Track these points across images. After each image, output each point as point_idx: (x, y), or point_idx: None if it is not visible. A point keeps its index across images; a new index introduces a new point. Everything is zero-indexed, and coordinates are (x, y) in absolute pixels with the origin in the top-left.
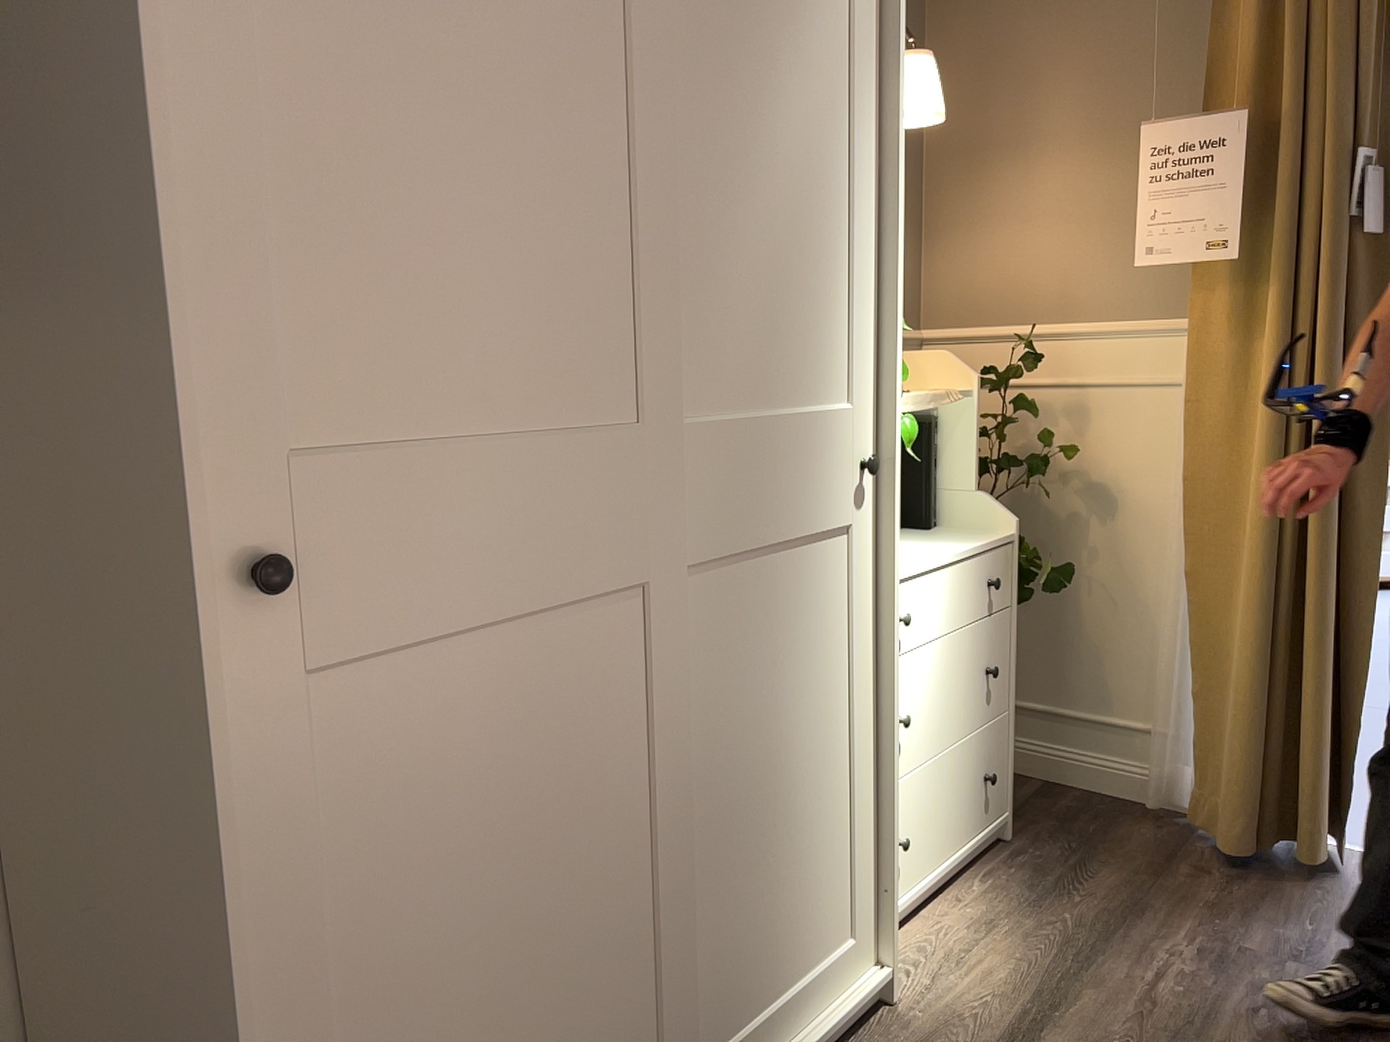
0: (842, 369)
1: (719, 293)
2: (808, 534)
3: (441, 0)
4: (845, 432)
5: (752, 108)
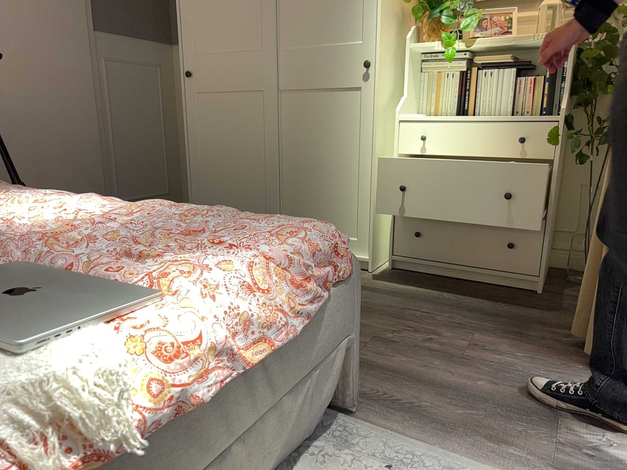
0: (358, 30)
1: (299, 13)
2: (336, 88)
3: None
4: (357, 53)
5: None
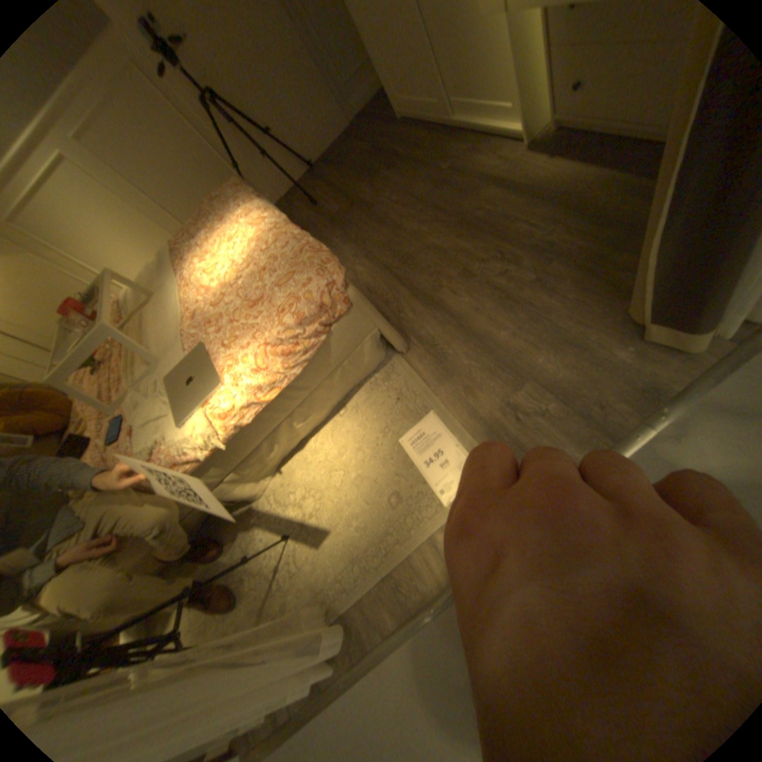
0: None
1: None
2: None
3: None
4: None
5: None
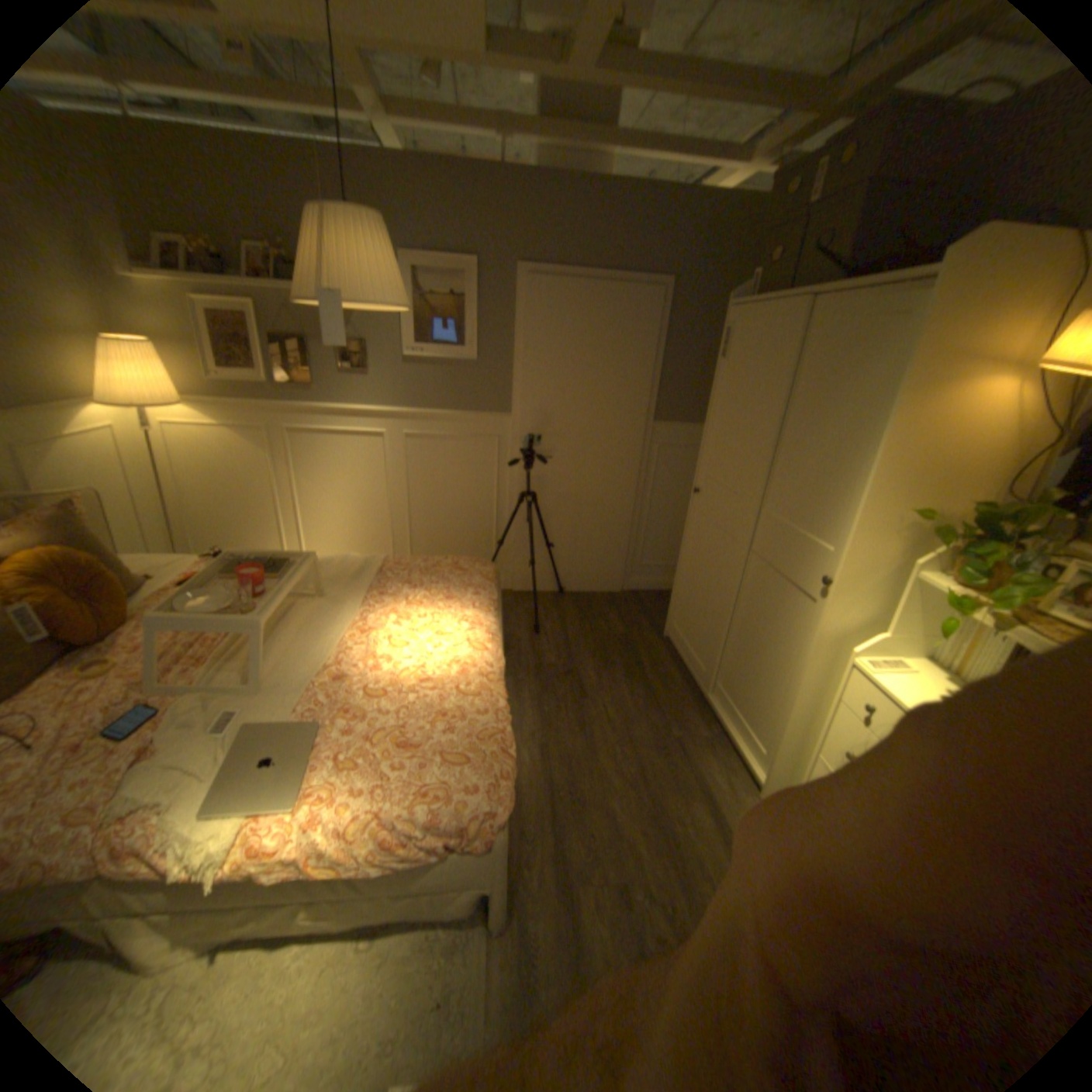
0: (835, 532)
1: (790, 479)
2: (796, 583)
3: (742, 398)
4: (825, 559)
5: (822, 416)
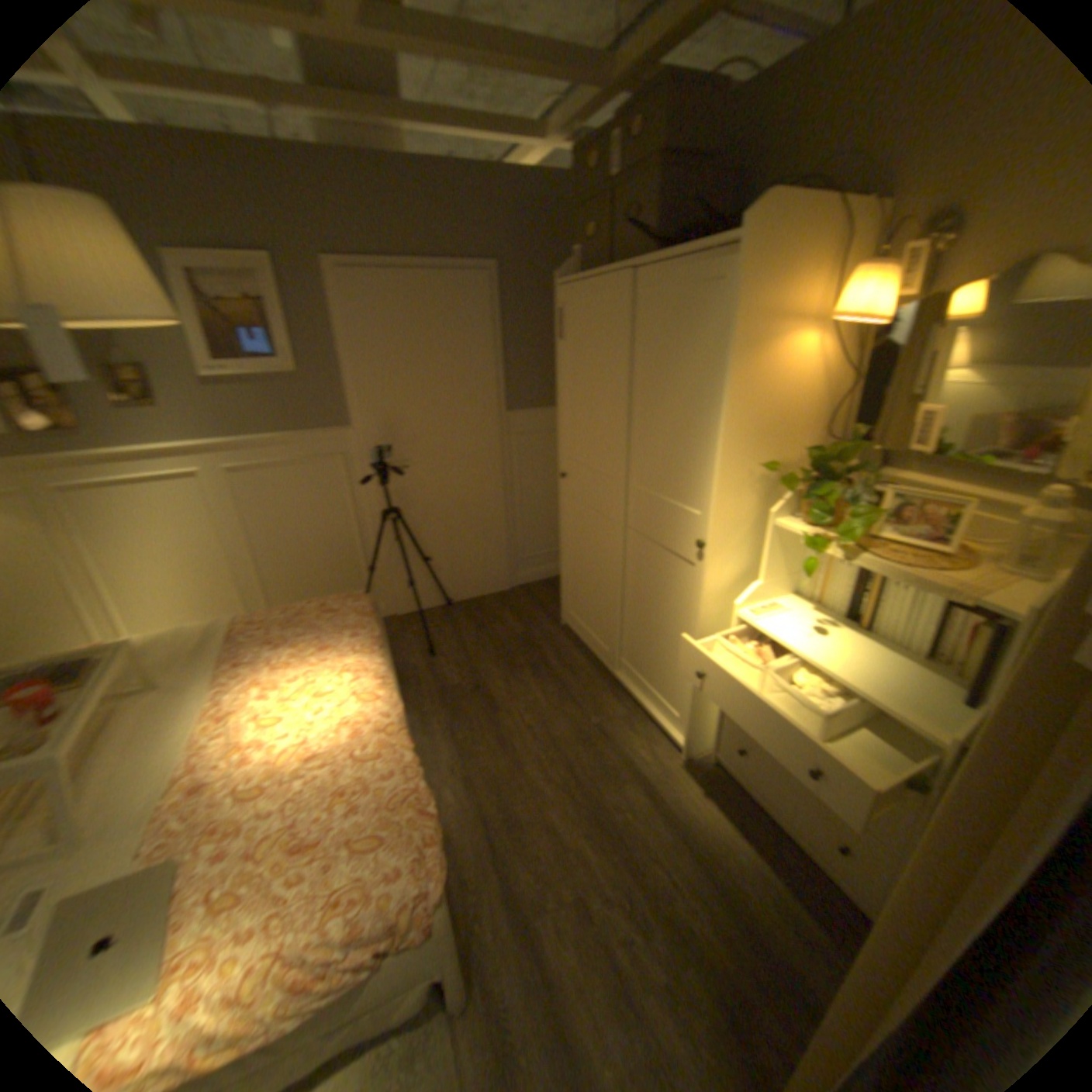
0: (696, 497)
1: (645, 452)
2: (671, 551)
3: (584, 379)
4: (692, 524)
5: (661, 387)
